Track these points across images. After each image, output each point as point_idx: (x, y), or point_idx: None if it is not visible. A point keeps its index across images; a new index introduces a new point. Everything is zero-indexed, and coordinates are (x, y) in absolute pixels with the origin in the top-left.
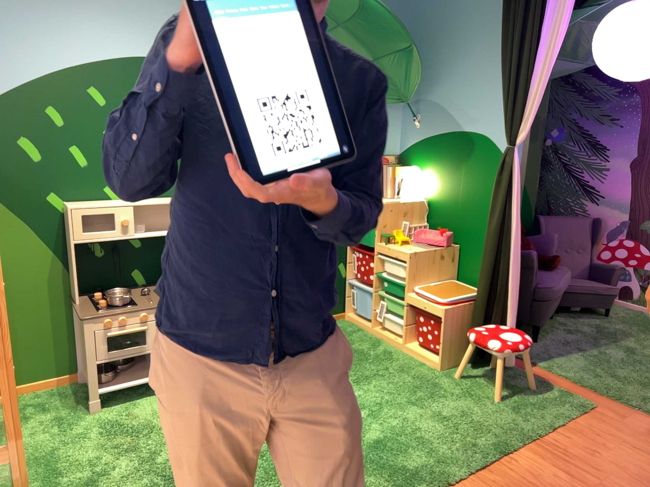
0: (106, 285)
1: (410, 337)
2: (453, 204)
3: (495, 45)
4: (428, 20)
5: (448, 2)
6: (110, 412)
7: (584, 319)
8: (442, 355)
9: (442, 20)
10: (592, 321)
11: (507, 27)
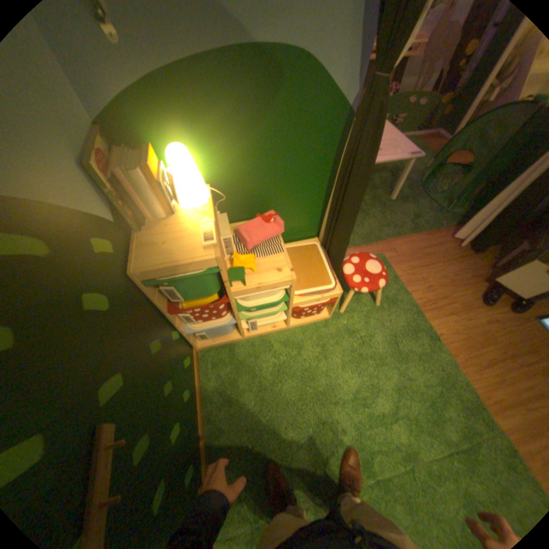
0: None
1: (292, 319)
2: (253, 176)
3: None
4: None
5: None
6: None
7: None
8: (331, 311)
9: None
10: None
11: None
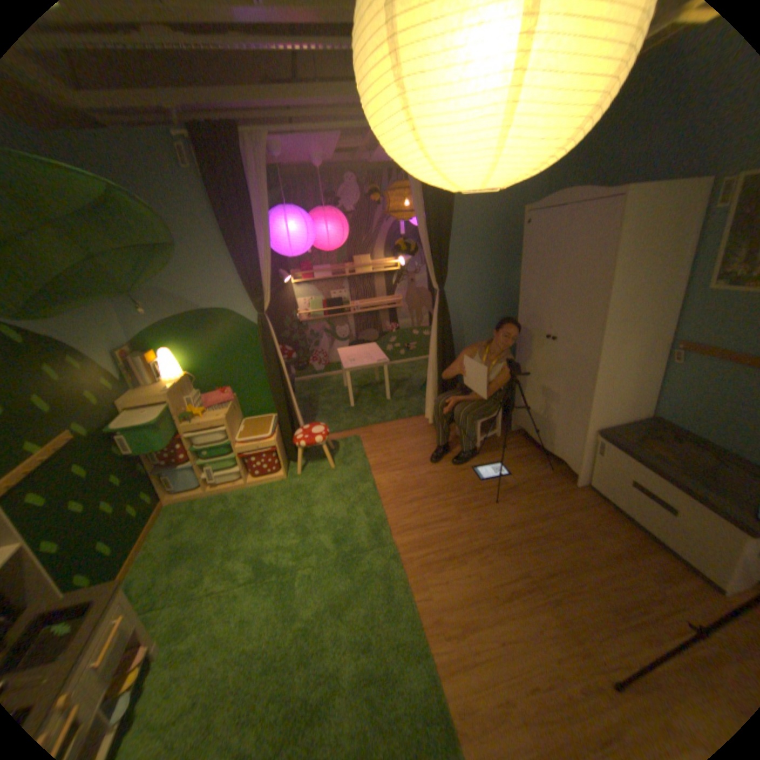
0: None
1: (247, 476)
2: (214, 367)
3: (206, 238)
4: None
5: None
6: None
7: None
8: (283, 469)
9: None
10: None
11: (226, 226)
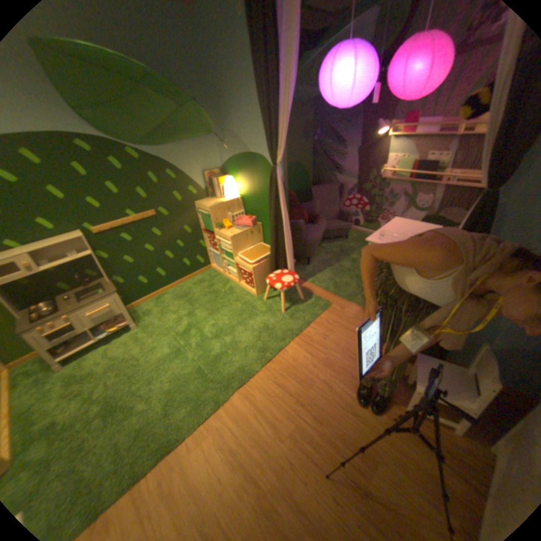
0: (40, 298)
1: (240, 280)
2: (253, 199)
3: (256, 88)
4: (214, 66)
5: (222, 50)
6: (68, 368)
7: (335, 244)
8: (256, 290)
9: (222, 66)
10: (339, 244)
11: (257, 76)
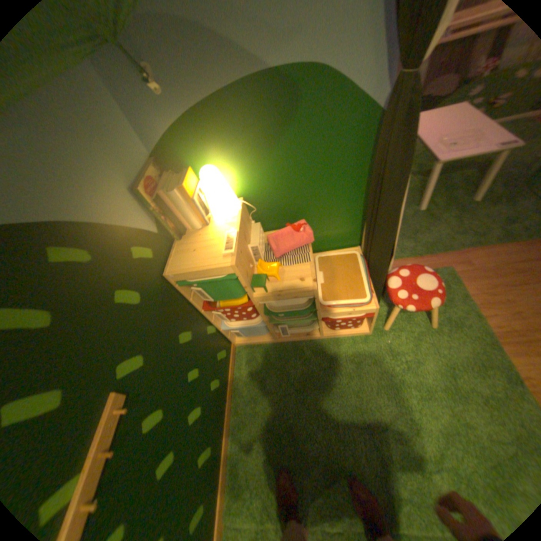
0: None
1: (326, 329)
2: (283, 187)
3: None
4: None
5: None
6: None
7: None
8: (372, 327)
9: None
10: None
11: None
